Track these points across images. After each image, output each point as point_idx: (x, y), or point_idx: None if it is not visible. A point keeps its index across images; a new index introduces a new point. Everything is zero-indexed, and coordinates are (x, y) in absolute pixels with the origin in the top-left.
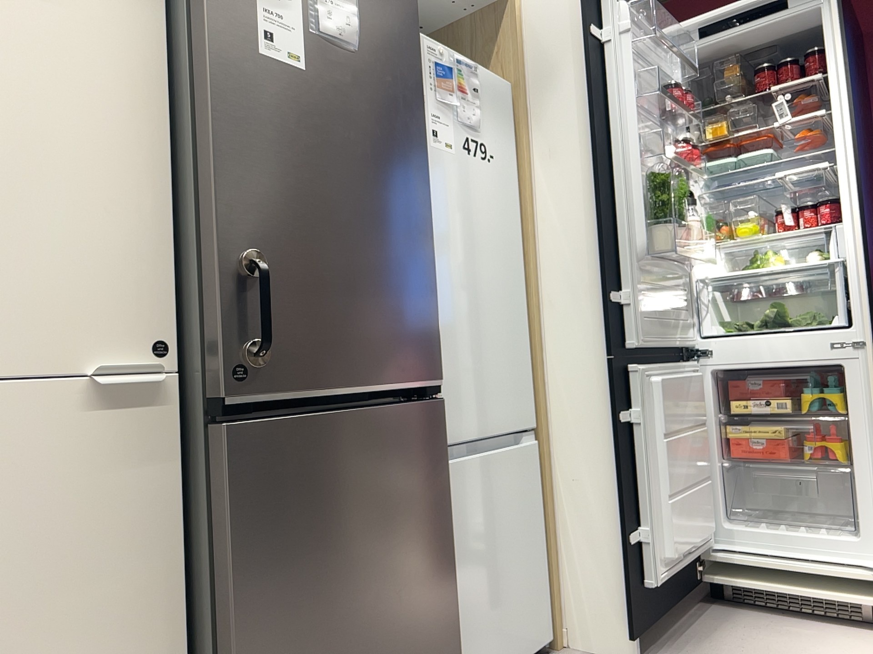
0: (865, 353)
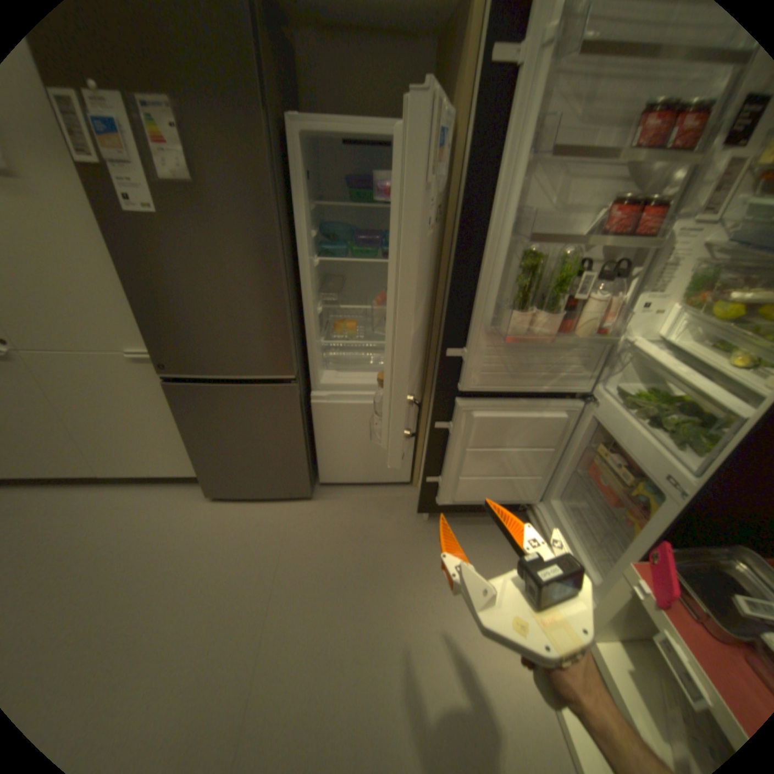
0: (684, 507)
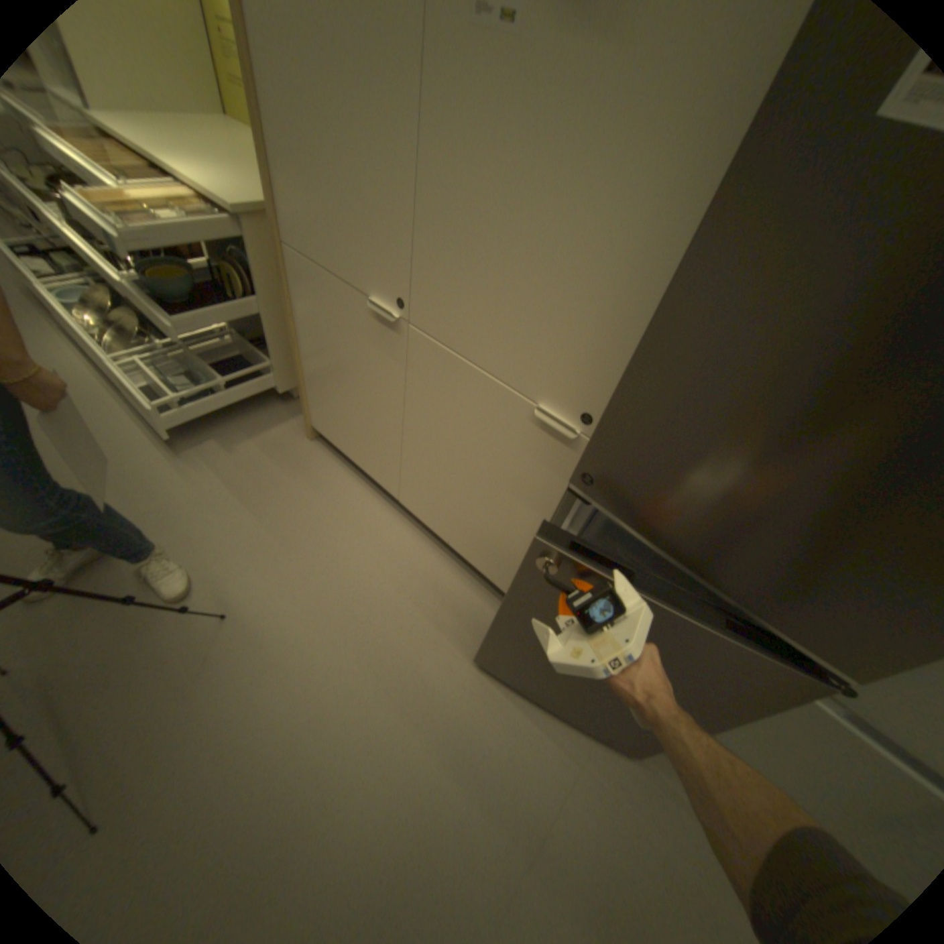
0: None
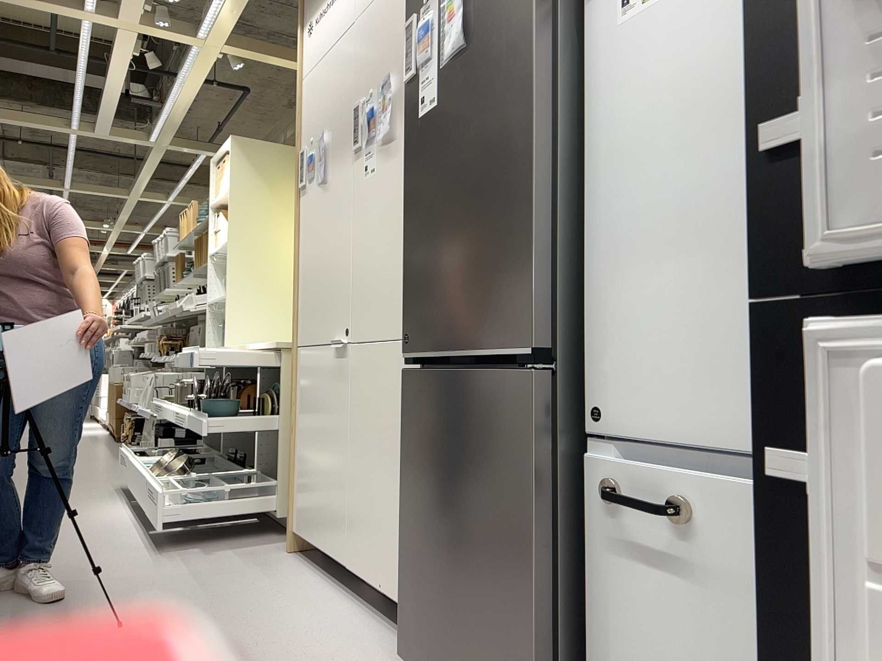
0: None
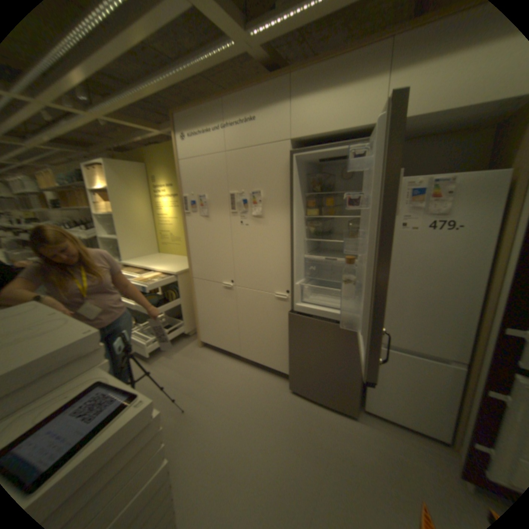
0: None
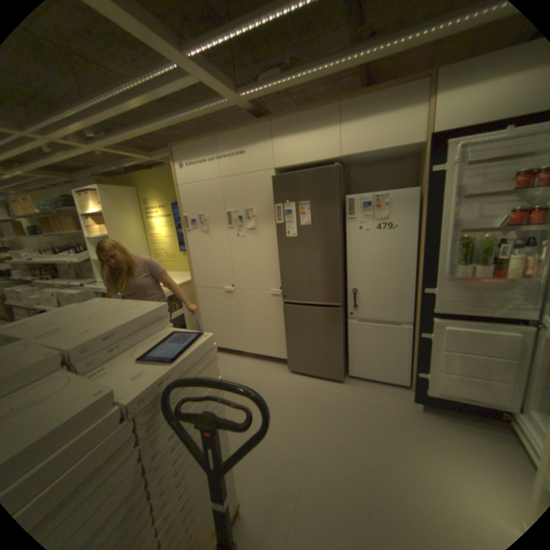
0: None
